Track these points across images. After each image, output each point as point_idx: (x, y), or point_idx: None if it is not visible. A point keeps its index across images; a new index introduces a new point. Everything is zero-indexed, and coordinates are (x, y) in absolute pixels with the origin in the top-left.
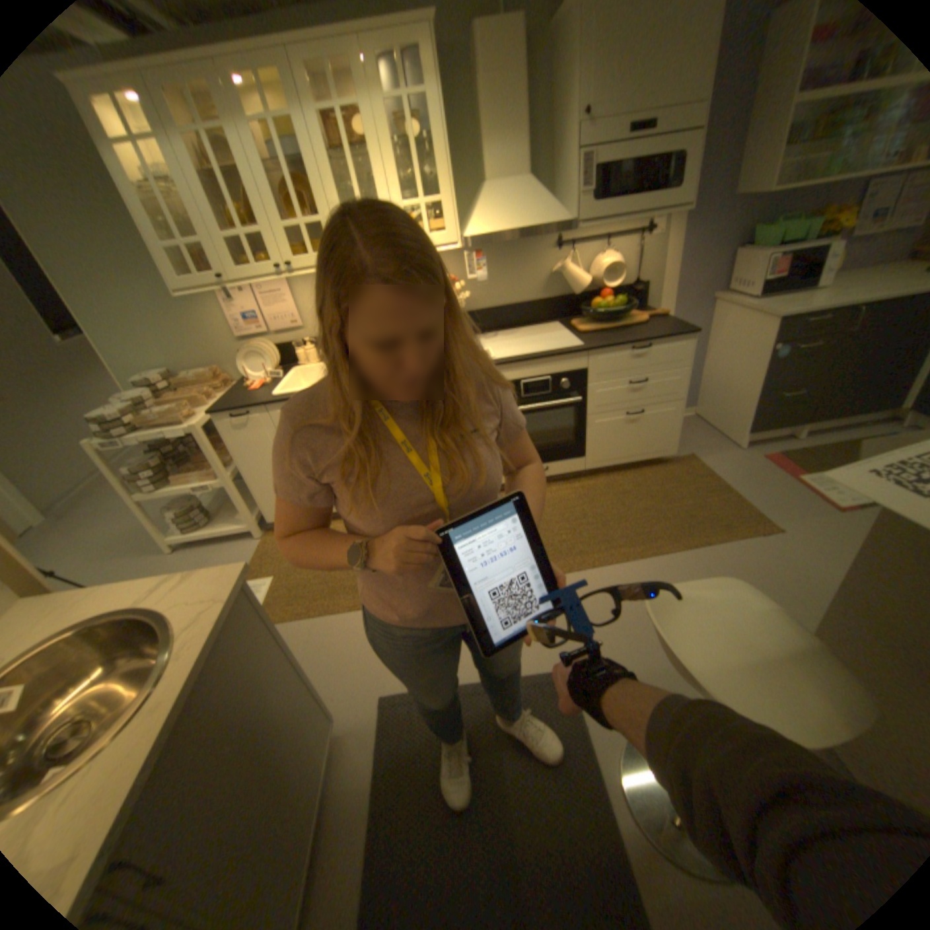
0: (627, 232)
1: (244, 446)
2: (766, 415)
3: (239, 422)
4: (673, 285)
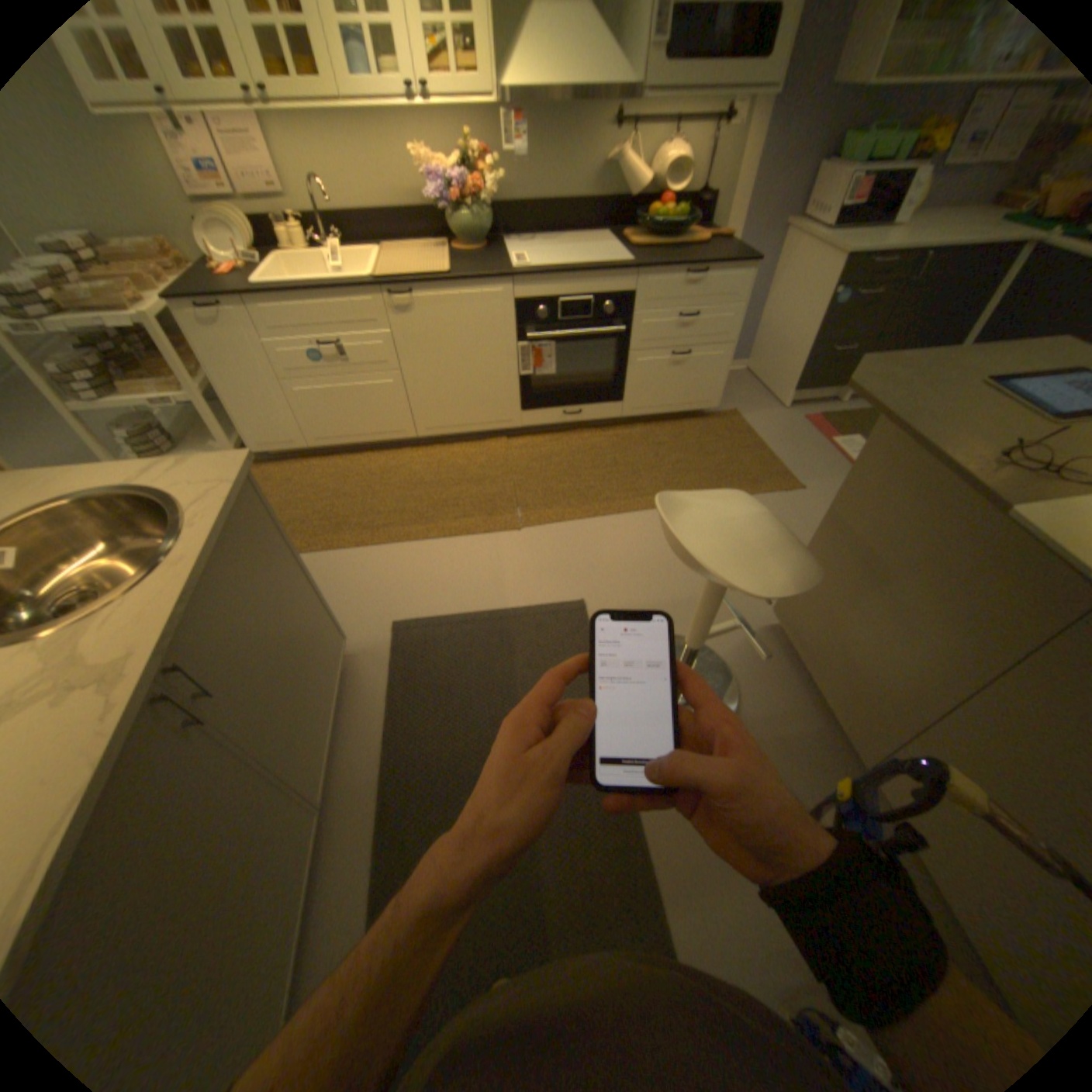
0: (701, 117)
1: (216, 350)
2: (814, 370)
3: (207, 316)
4: (745, 199)
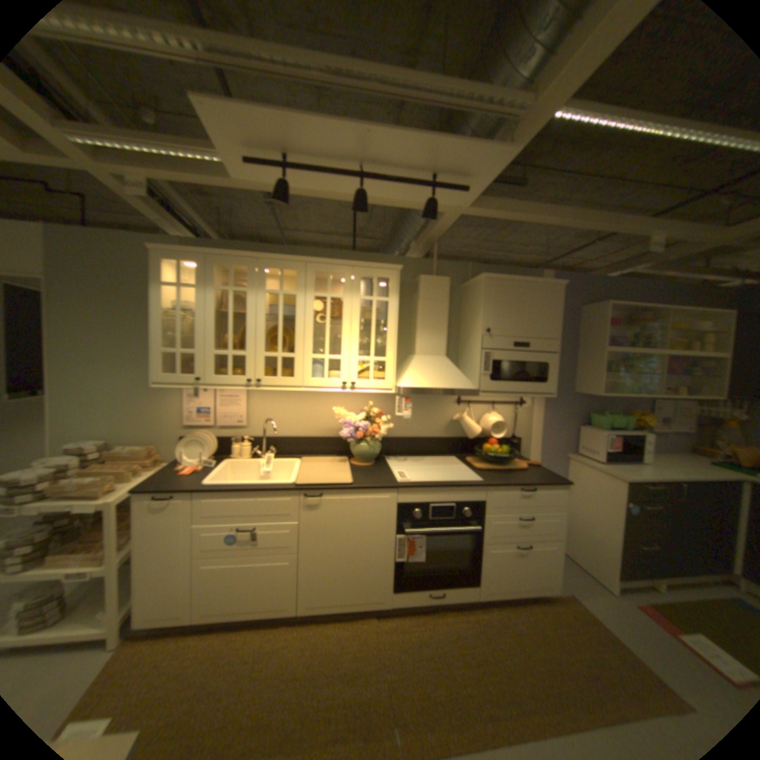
0: (507, 403)
1: (153, 531)
2: (631, 566)
3: (160, 505)
4: (539, 443)
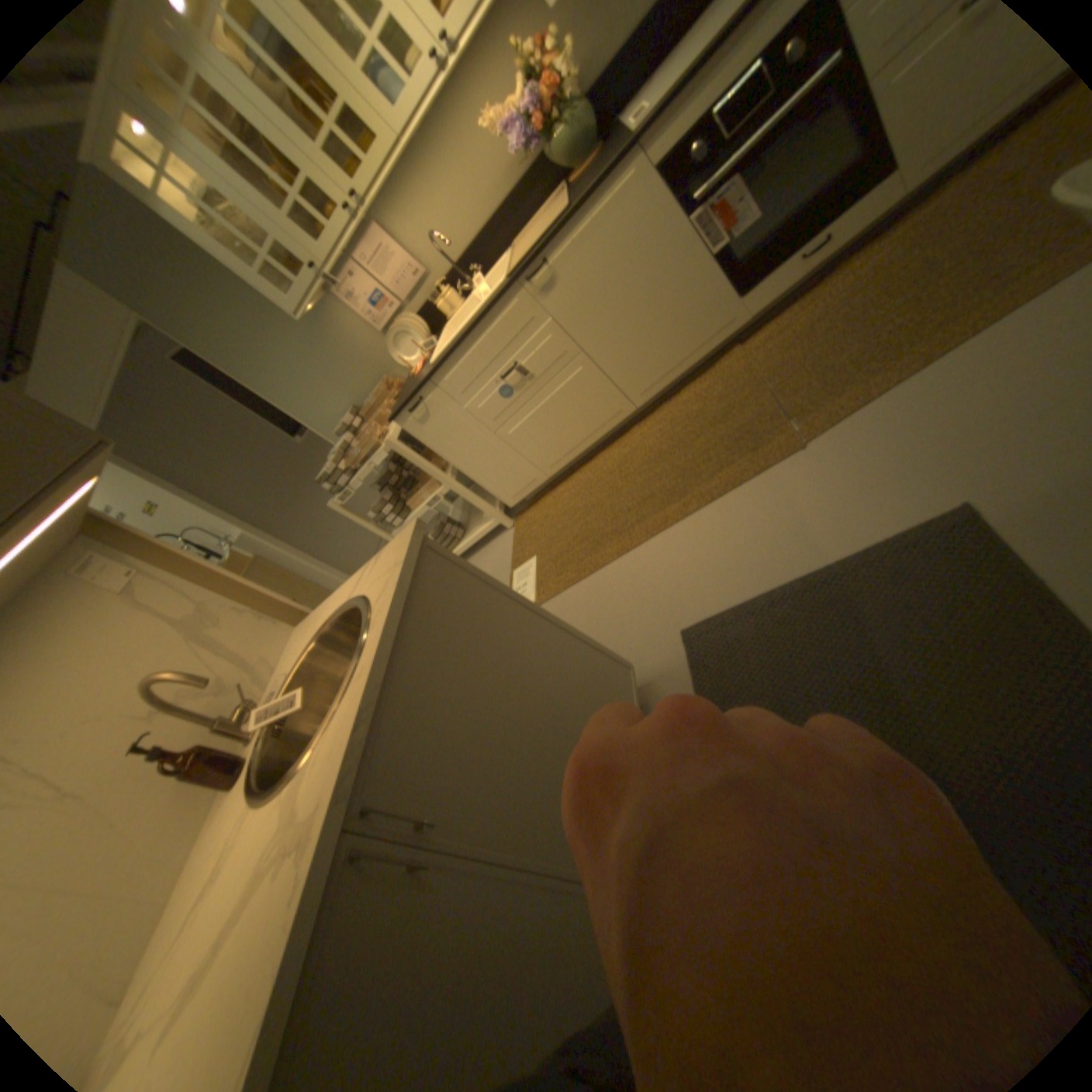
0: None
1: (441, 436)
2: None
3: (421, 412)
4: None
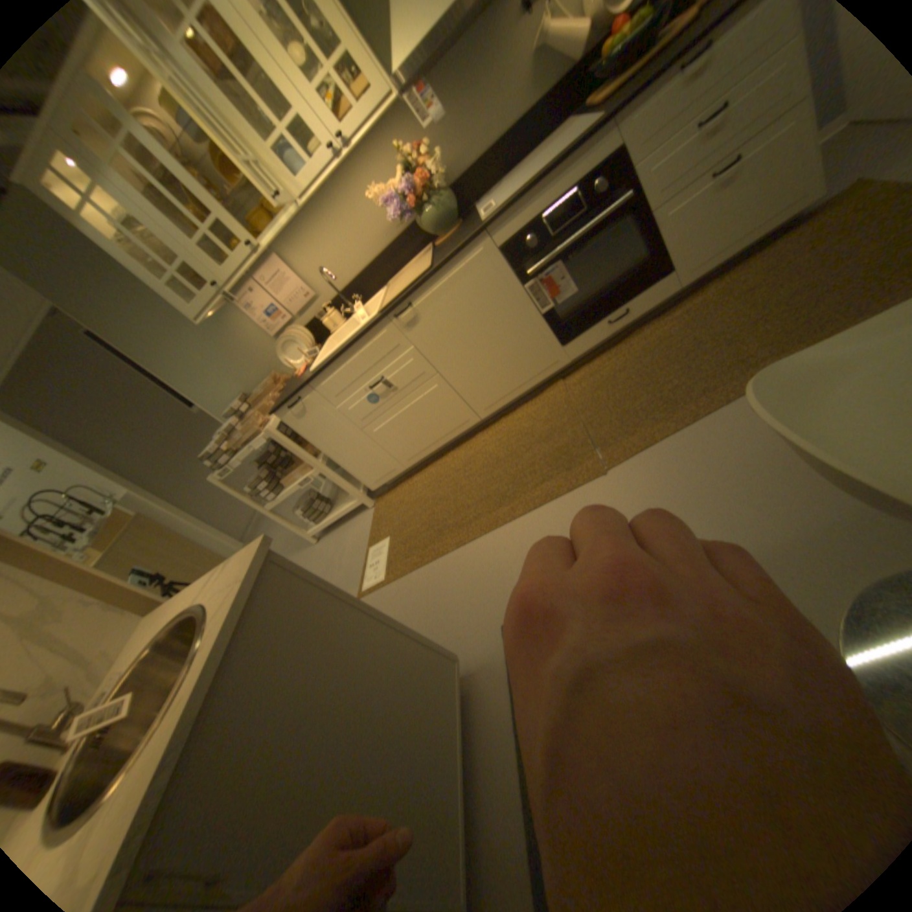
0: None
1: (315, 429)
2: None
3: (299, 409)
4: None
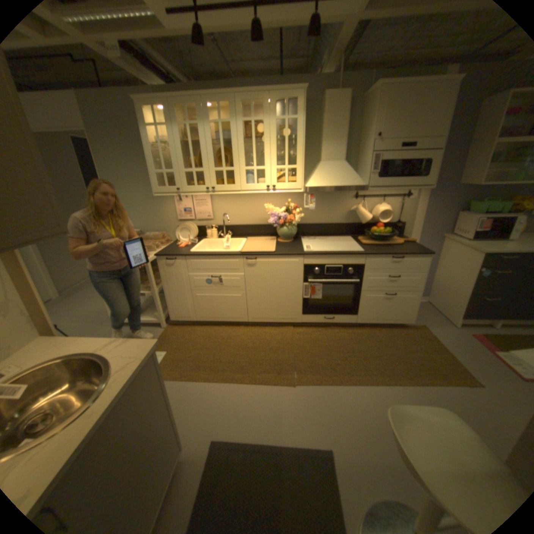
0: (395, 195)
1: (169, 276)
2: (474, 310)
3: (170, 262)
4: (420, 226)
